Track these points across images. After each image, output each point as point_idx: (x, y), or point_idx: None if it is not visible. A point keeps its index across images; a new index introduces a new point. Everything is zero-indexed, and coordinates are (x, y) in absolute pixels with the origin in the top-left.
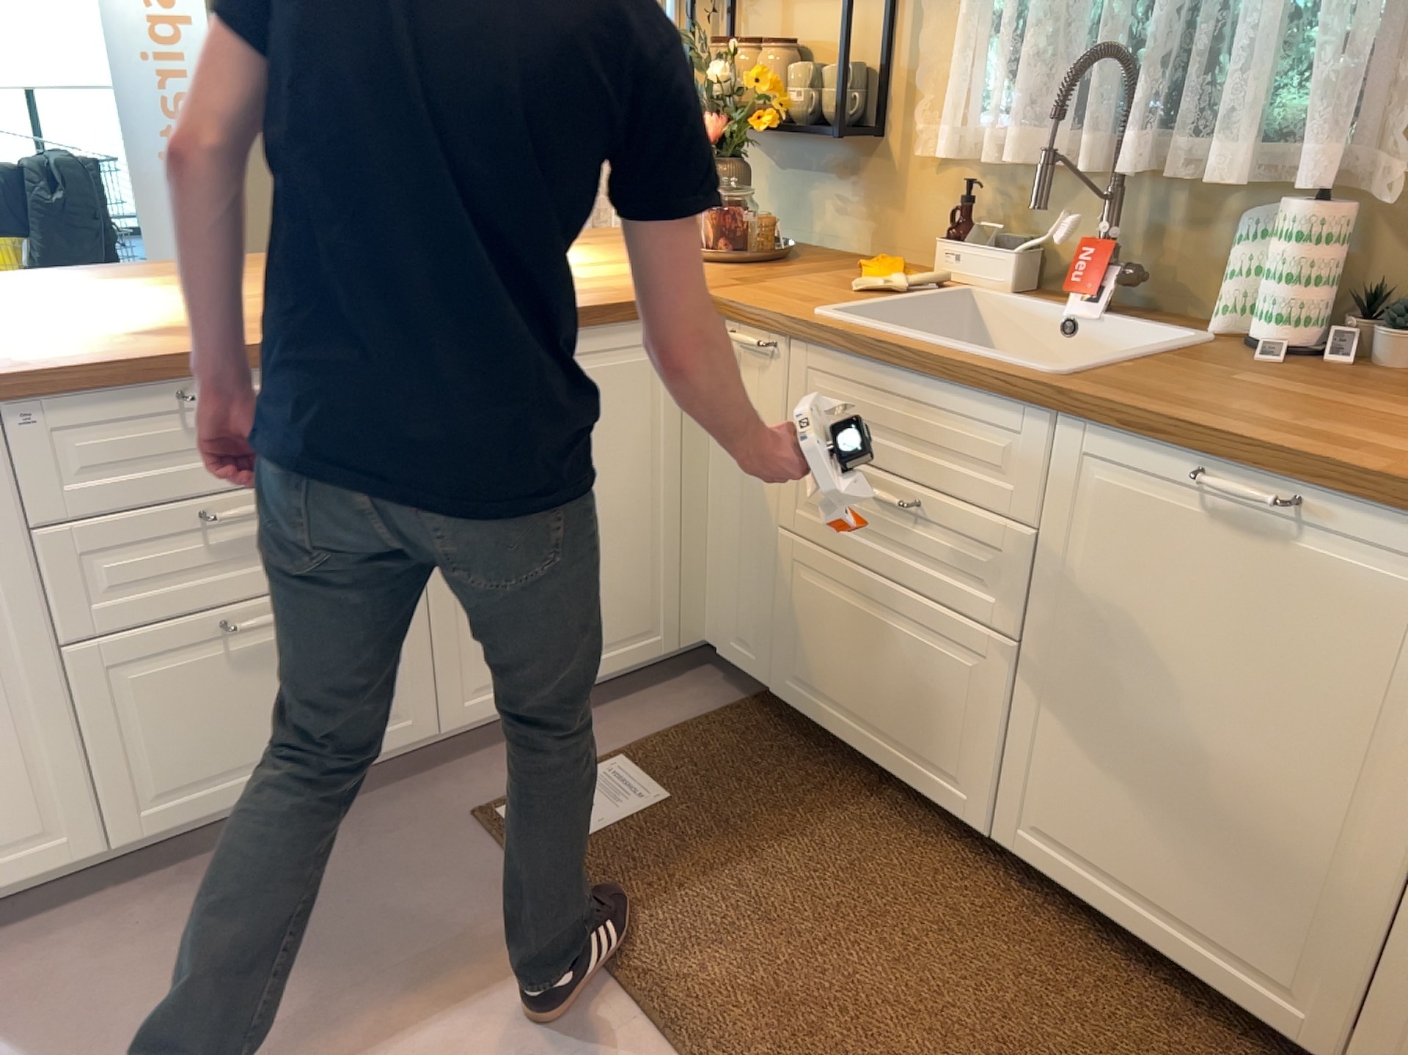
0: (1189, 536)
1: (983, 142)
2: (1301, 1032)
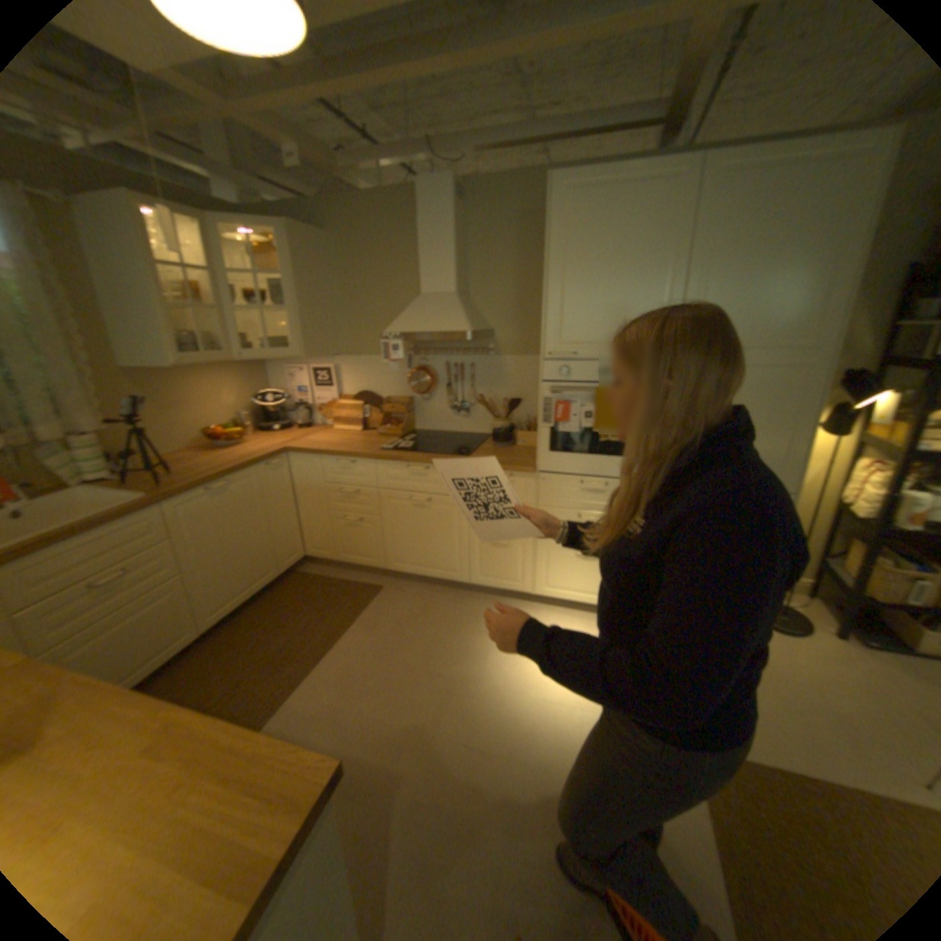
0: (211, 505)
1: None
2: (275, 576)
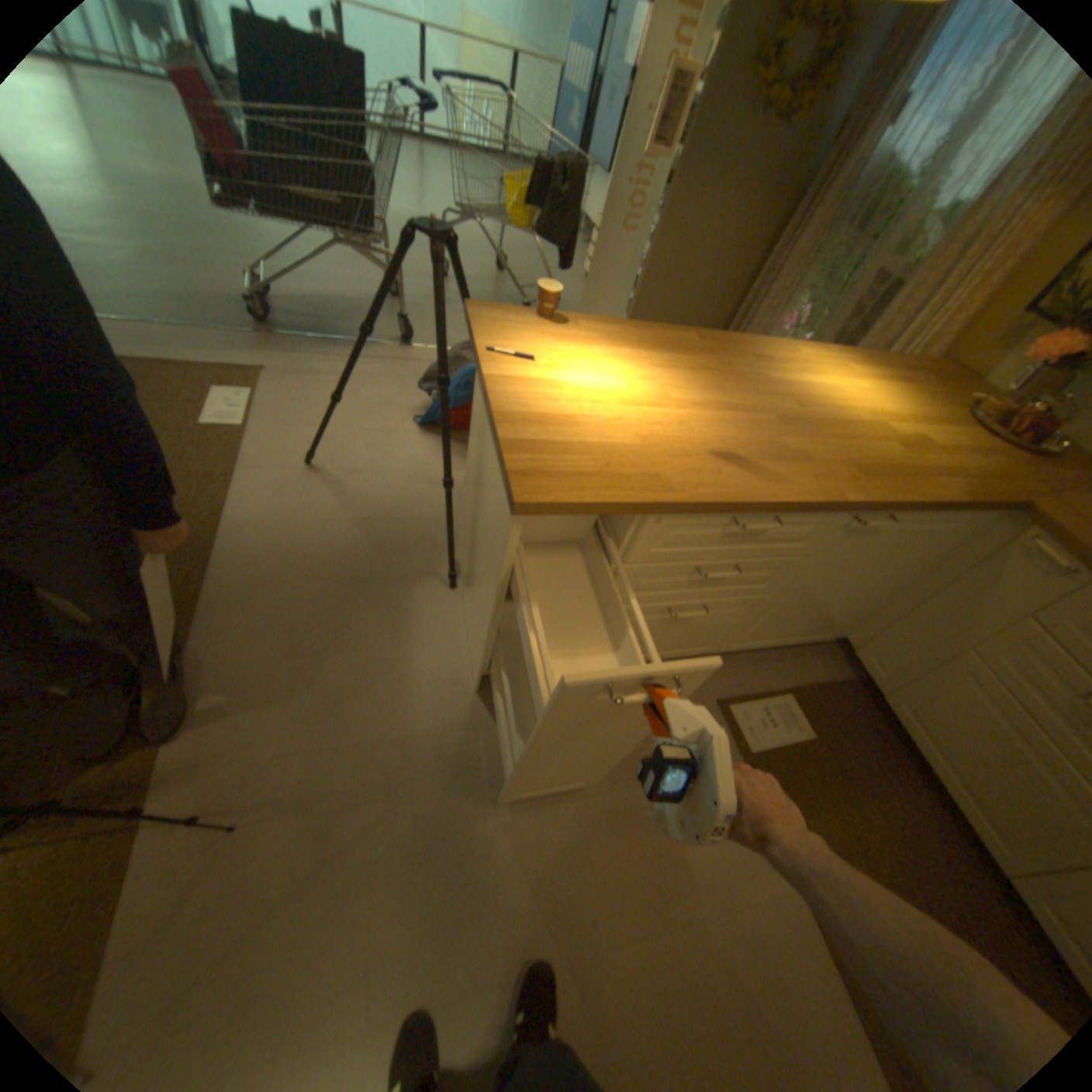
0: None
1: None
2: None
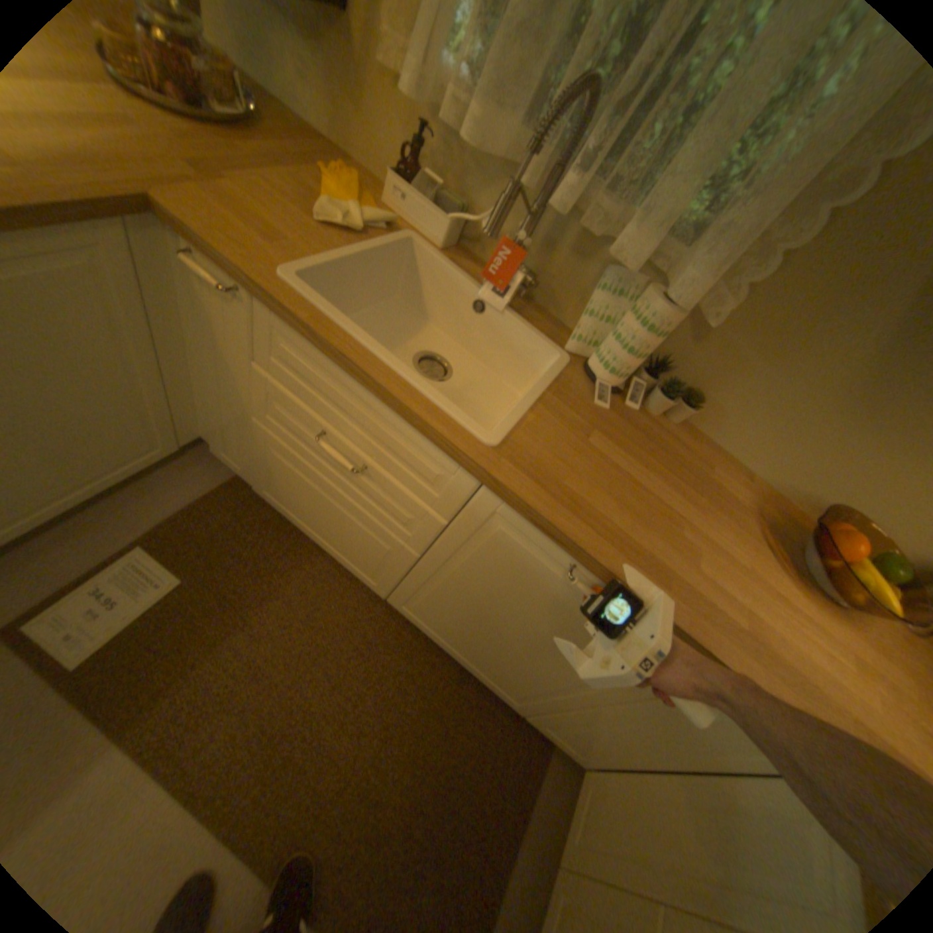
0: (550, 582)
1: (445, 83)
2: (515, 708)
